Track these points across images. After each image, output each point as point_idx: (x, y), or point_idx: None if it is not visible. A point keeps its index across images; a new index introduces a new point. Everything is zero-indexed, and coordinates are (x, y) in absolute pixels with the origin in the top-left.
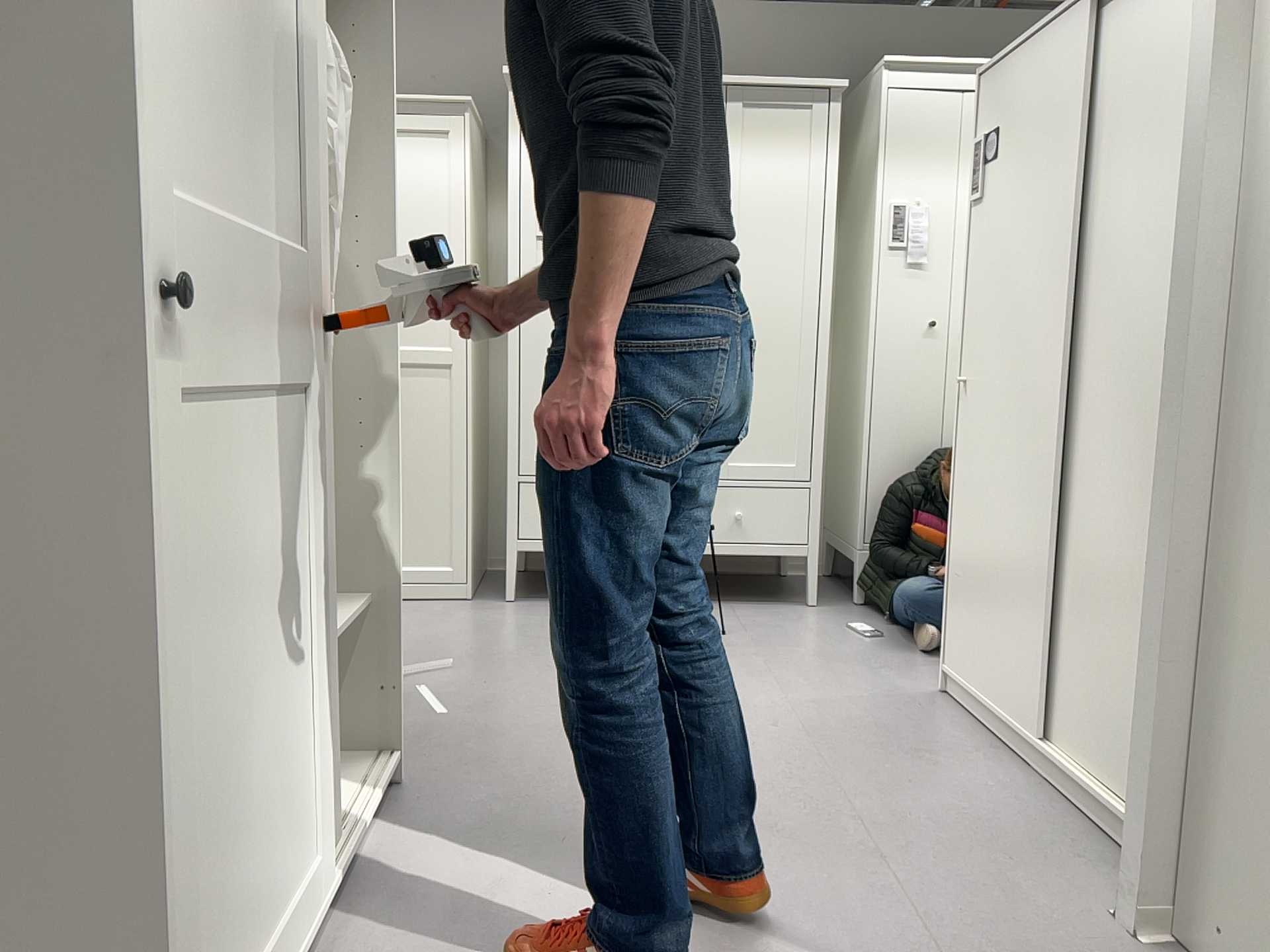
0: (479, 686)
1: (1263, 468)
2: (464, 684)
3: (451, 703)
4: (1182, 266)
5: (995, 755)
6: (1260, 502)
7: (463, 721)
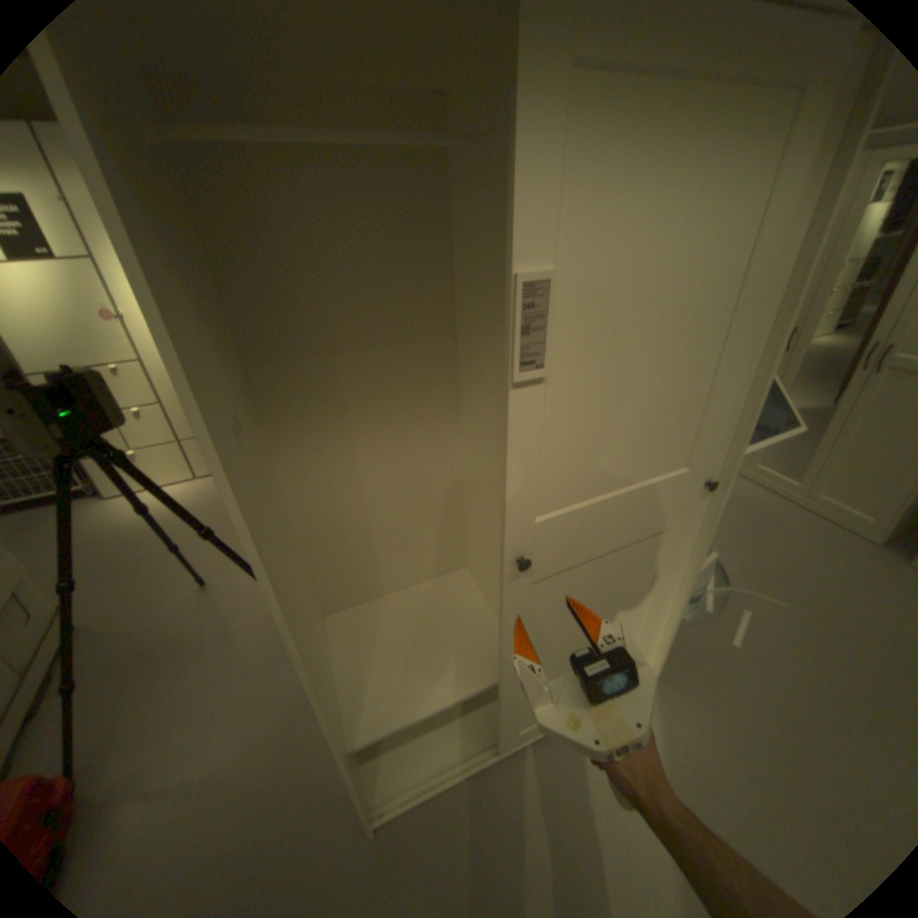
0: (790, 640)
1: None
2: (782, 629)
3: (755, 640)
4: None
5: None
6: None
7: (745, 662)
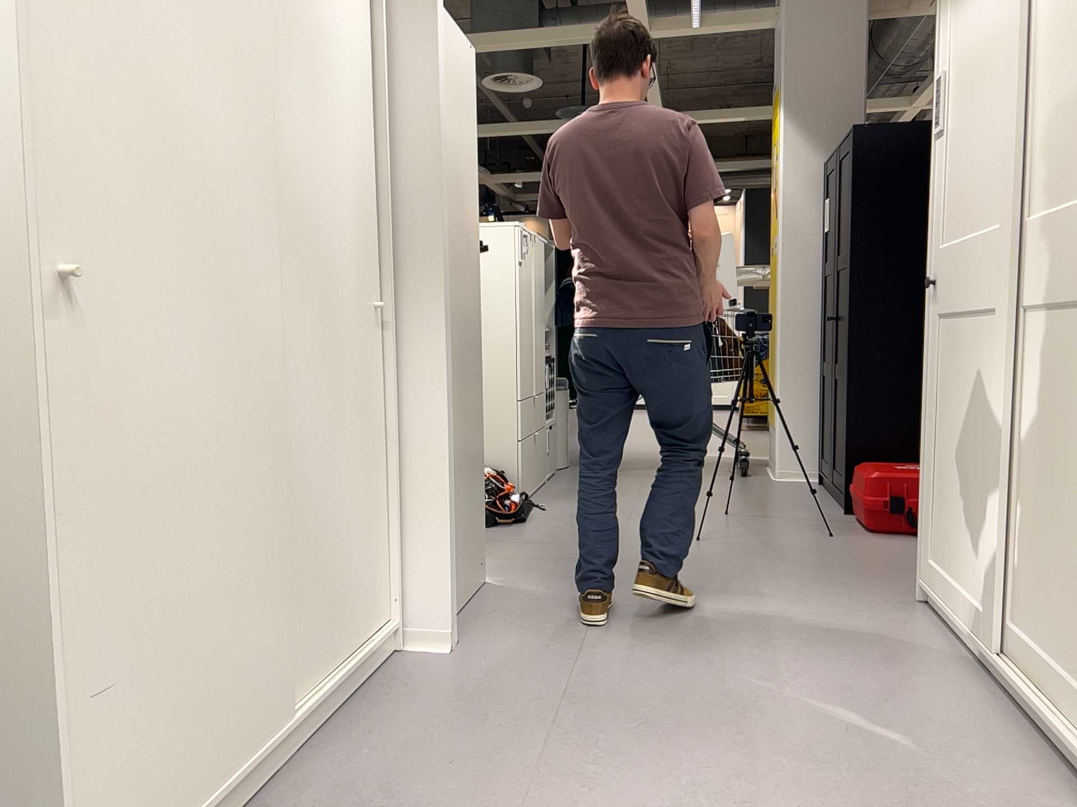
0: None
1: (439, 349)
2: None
3: None
4: (441, 233)
5: (274, 803)
6: (439, 367)
7: None
